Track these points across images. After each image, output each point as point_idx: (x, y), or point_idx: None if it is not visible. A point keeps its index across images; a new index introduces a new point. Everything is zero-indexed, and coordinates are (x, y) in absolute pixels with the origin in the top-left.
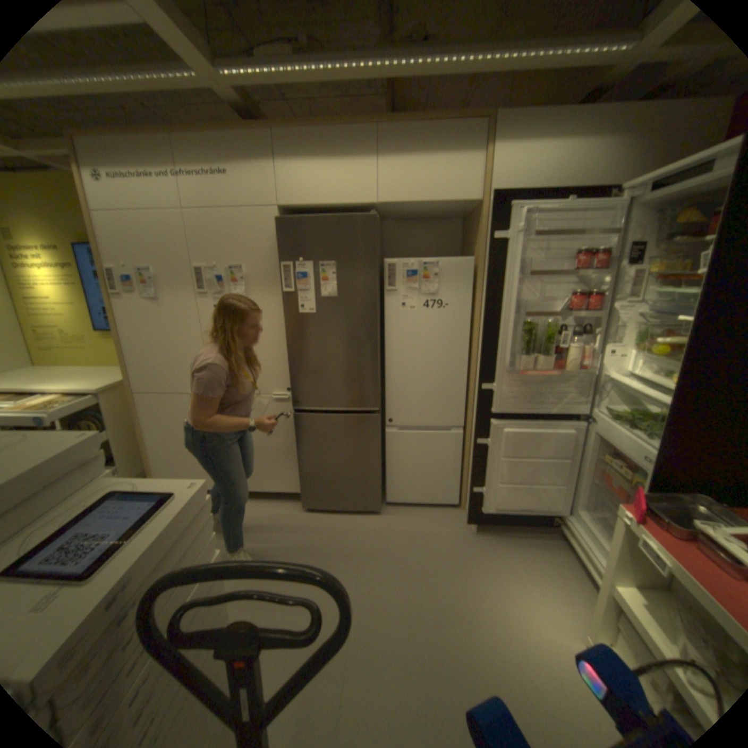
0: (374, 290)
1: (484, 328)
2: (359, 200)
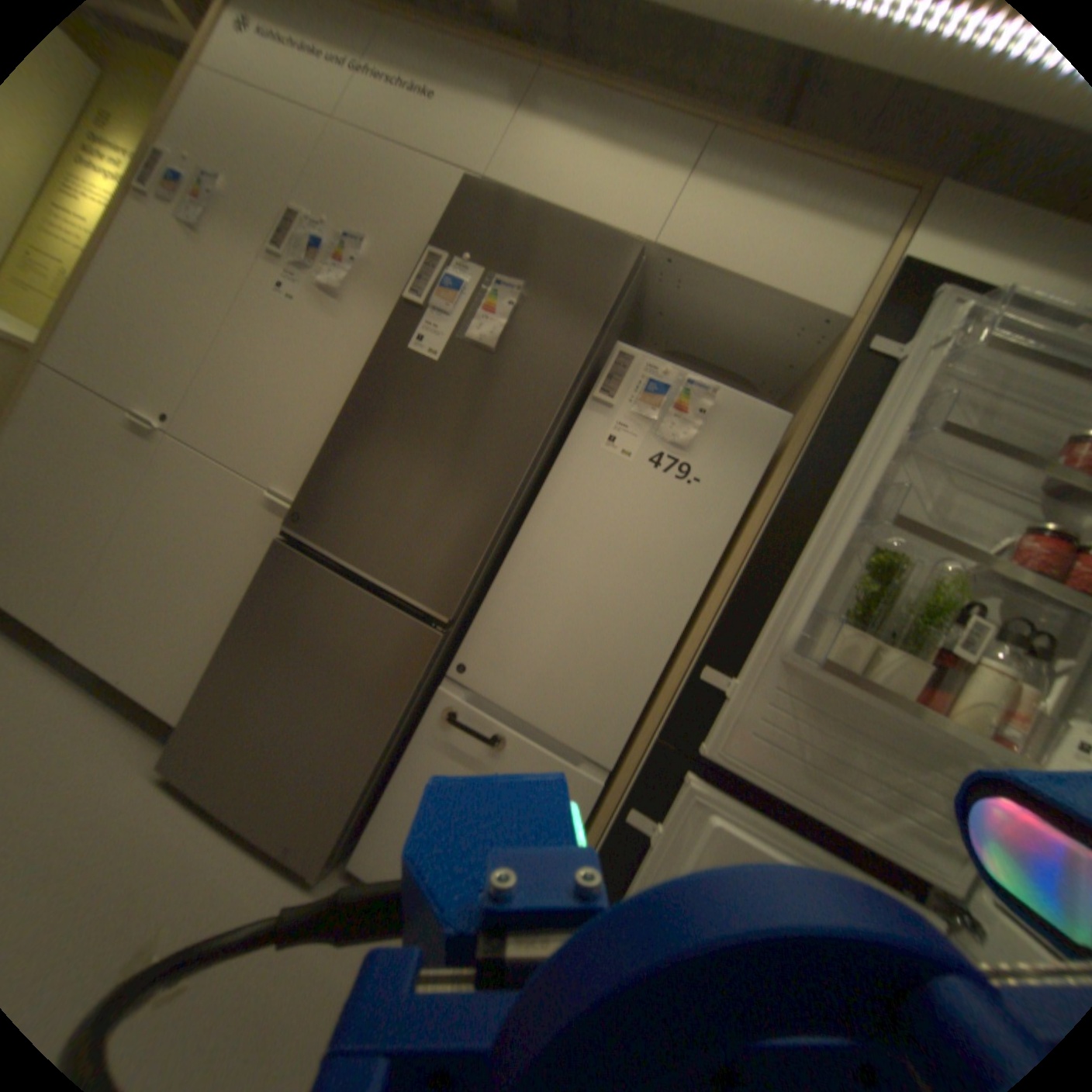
0: (570, 374)
1: (767, 532)
2: (624, 227)
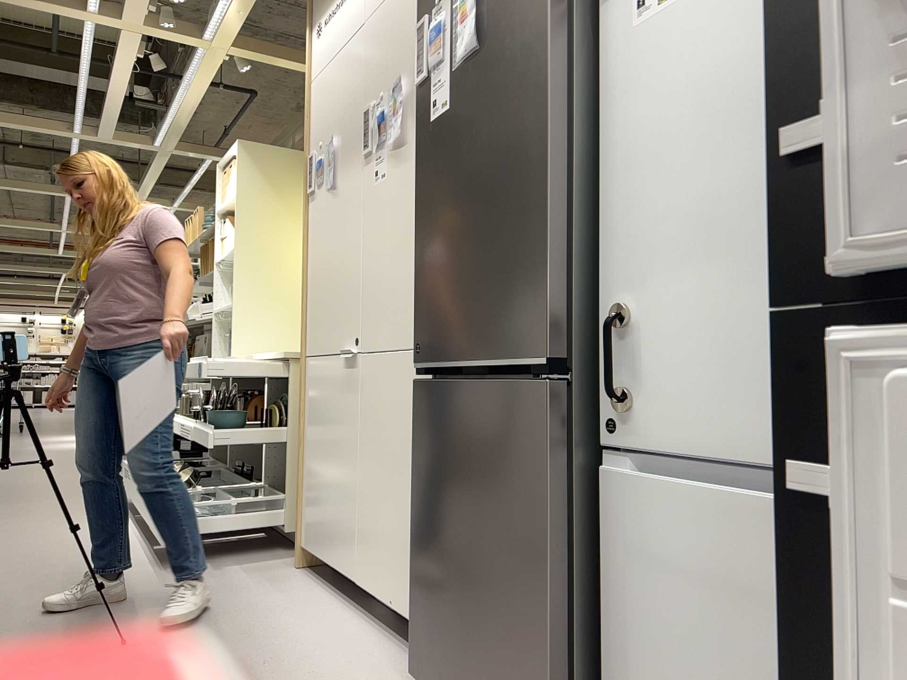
0: None
1: None
2: None
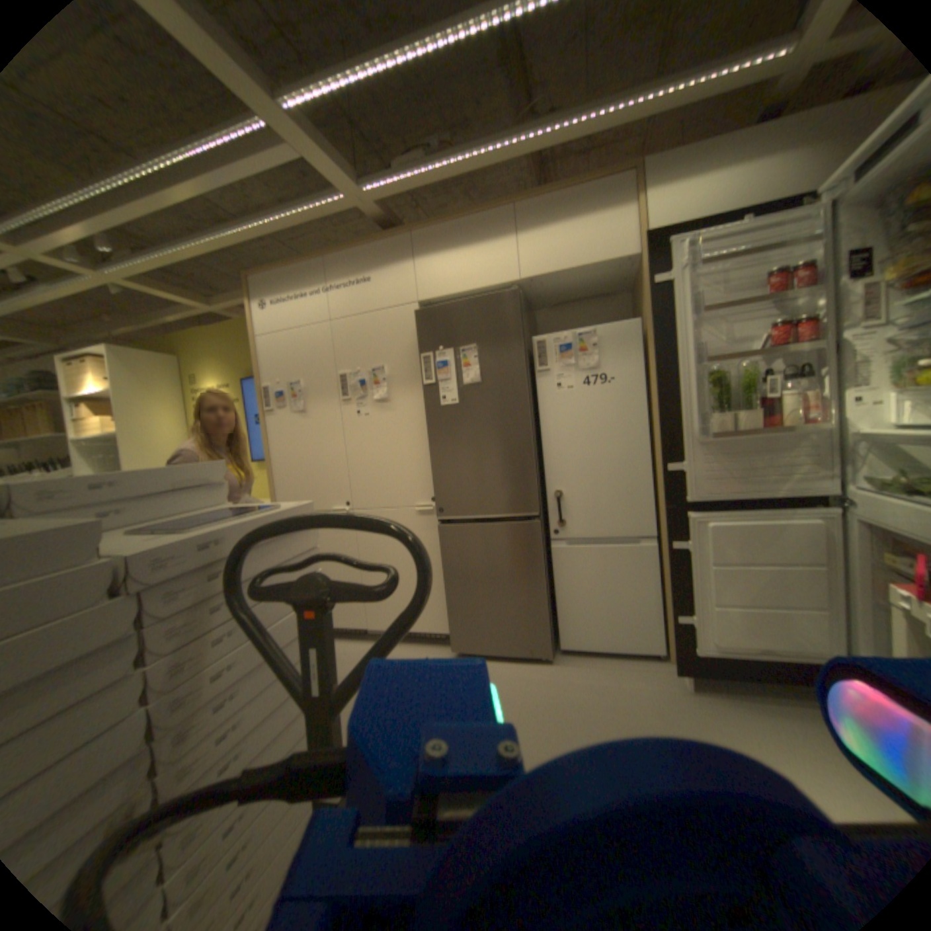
0: (521, 369)
1: (658, 390)
2: (500, 280)
